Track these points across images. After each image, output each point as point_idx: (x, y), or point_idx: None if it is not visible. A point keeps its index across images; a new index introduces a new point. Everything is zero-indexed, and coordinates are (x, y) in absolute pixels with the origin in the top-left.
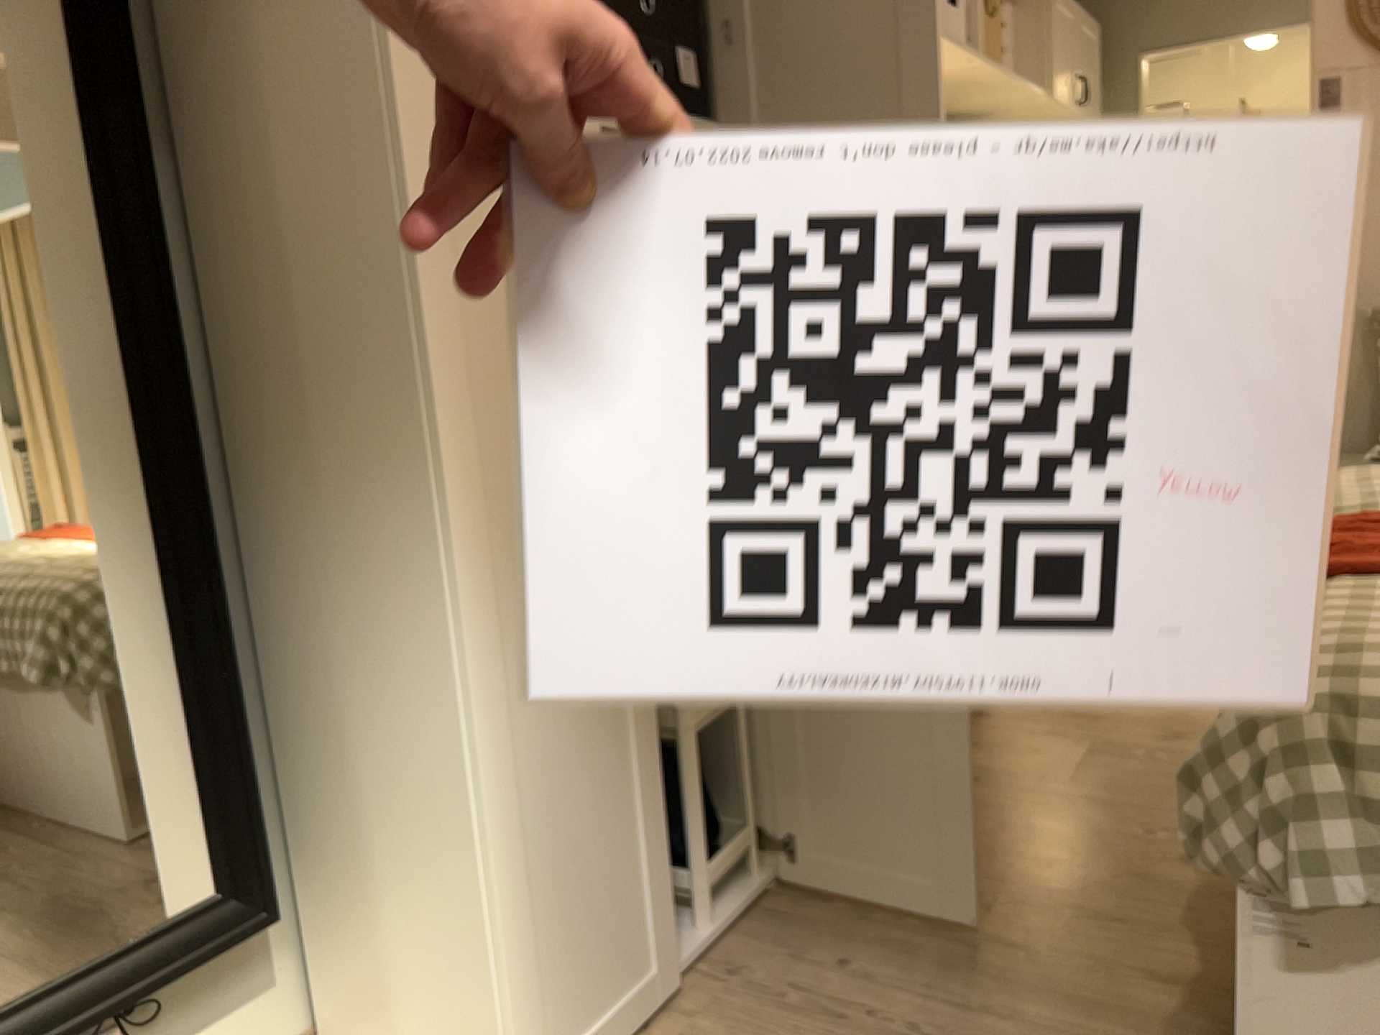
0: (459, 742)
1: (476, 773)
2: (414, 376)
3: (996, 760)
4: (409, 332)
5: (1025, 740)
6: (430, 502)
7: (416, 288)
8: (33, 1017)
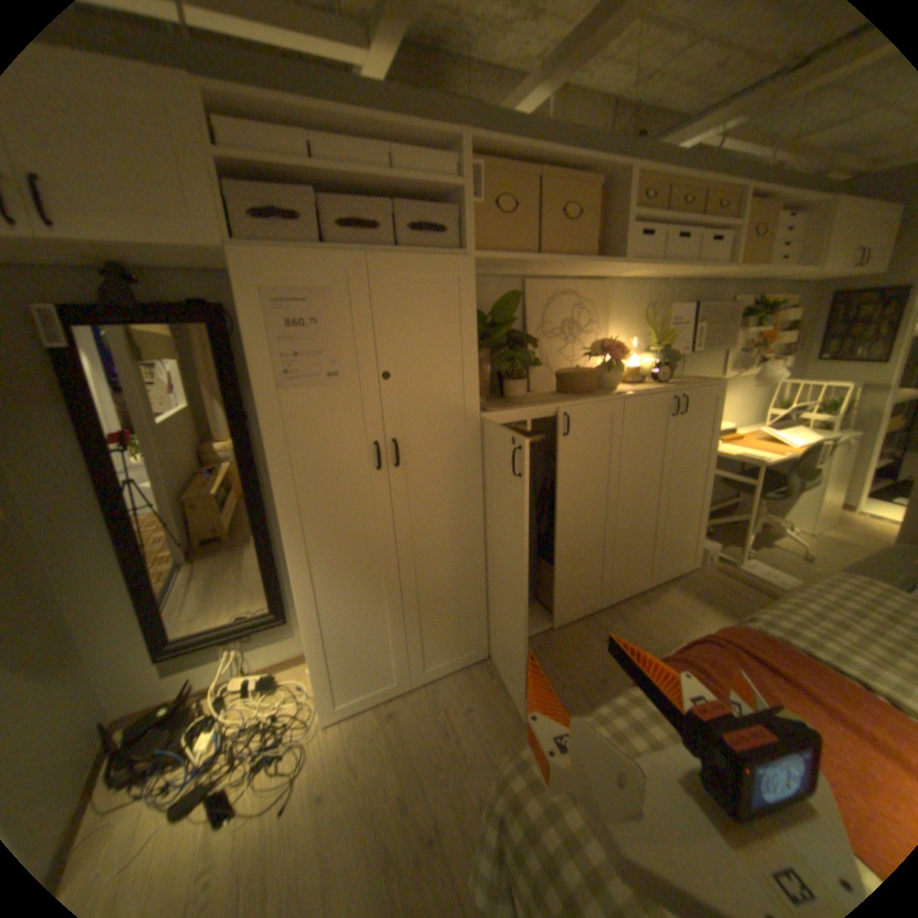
0: (298, 608)
1: (306, 617)
2: (276, 496)
3: (629, 635)
4: (274, 482)
5: (653, 630)
6: (284, 536)
7: (278, 467)
8: (215, 633)
